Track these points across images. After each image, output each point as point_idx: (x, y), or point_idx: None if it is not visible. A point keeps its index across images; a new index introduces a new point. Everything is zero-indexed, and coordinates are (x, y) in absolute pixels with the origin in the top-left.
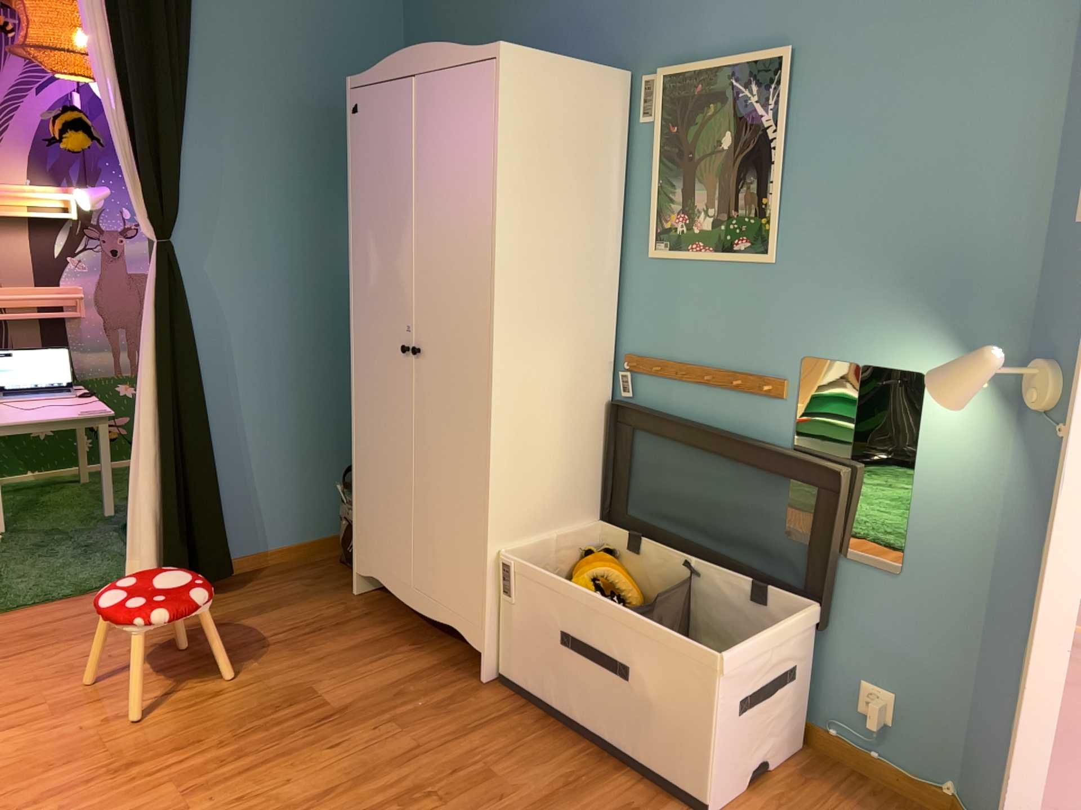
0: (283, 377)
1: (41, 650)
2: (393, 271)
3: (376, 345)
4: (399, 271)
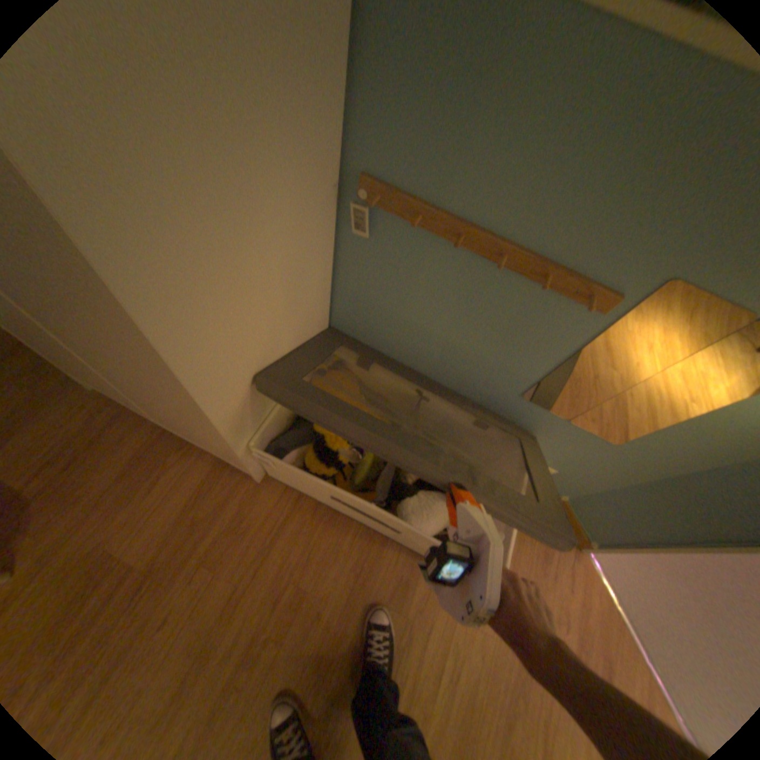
0: None
1: None
2: None
3: None
4: None
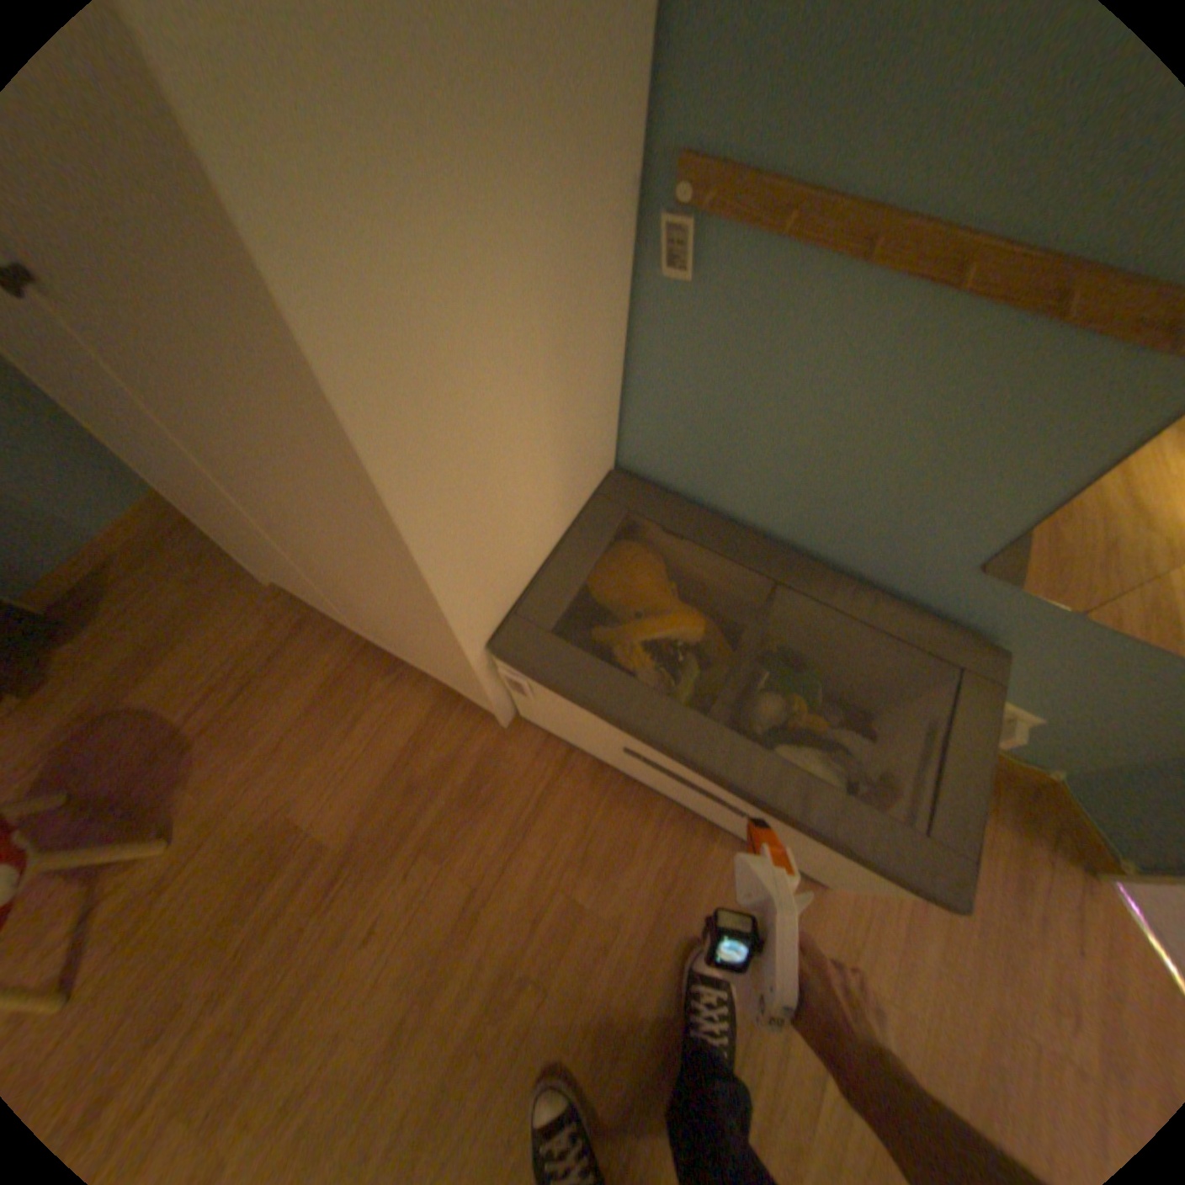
0: None
1: None
2: None
3: None
4: None
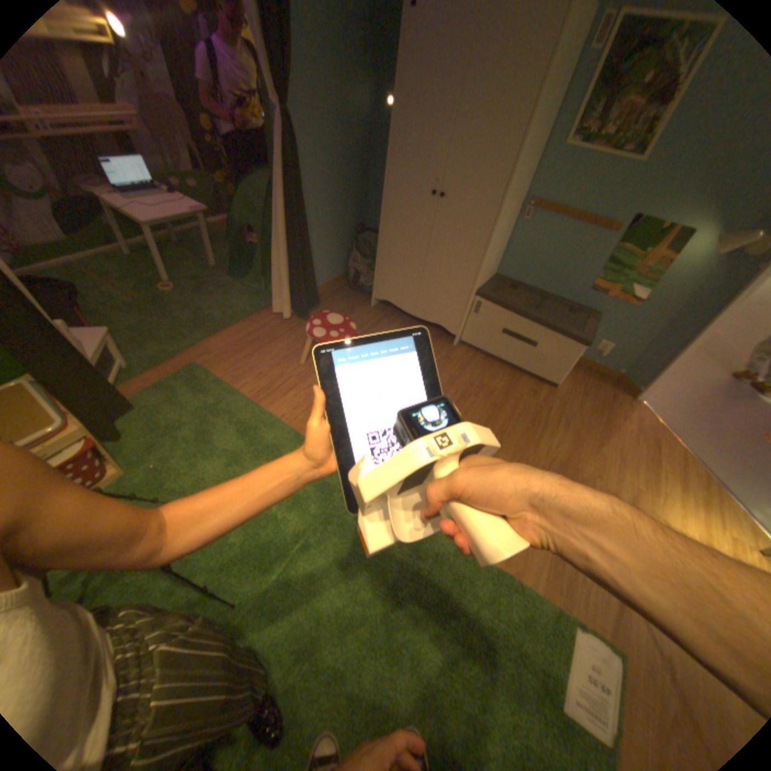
0: (326, 194)
1: (263, 349)
2: (431, 143)
3: (408, 187)
4: (437, 144)
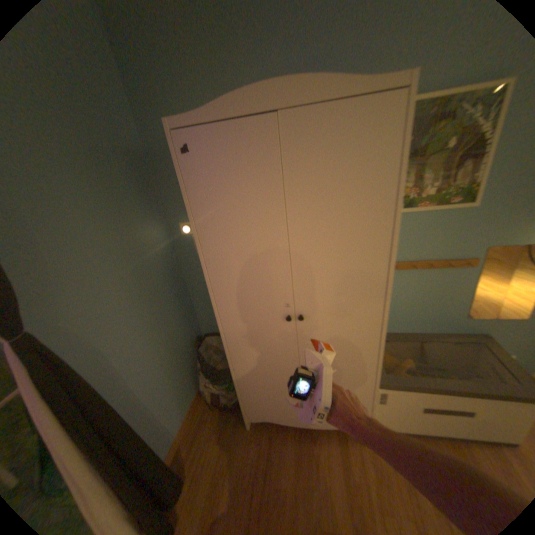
0: (147, 349)
1: None
2: (266, 272)
3: (251, 318)
4: (274, 271)
